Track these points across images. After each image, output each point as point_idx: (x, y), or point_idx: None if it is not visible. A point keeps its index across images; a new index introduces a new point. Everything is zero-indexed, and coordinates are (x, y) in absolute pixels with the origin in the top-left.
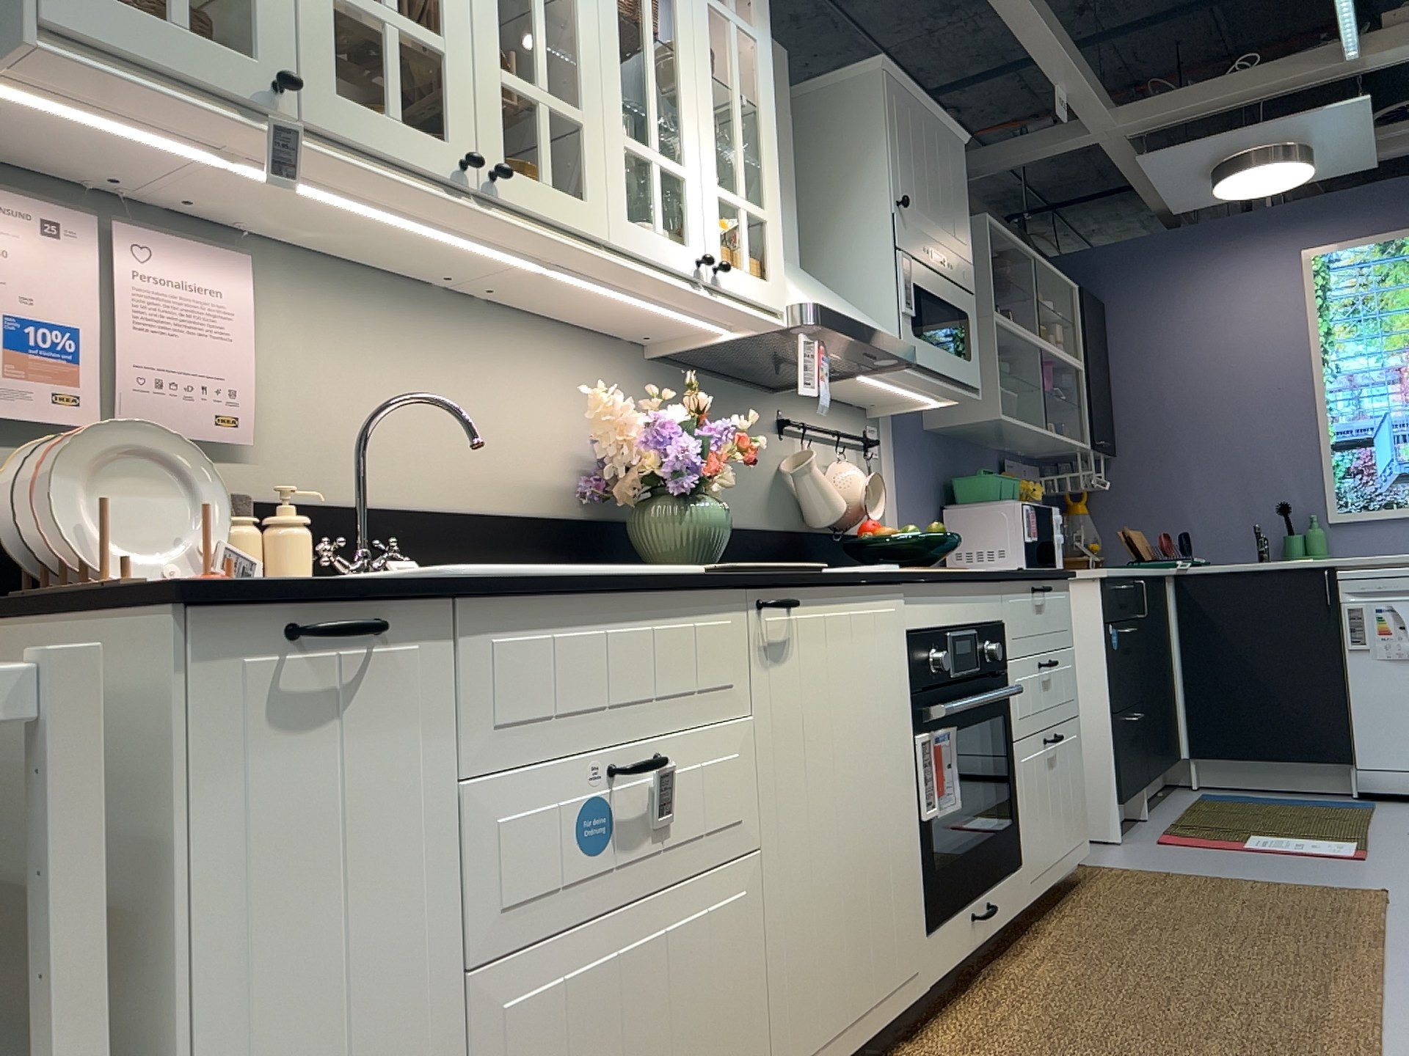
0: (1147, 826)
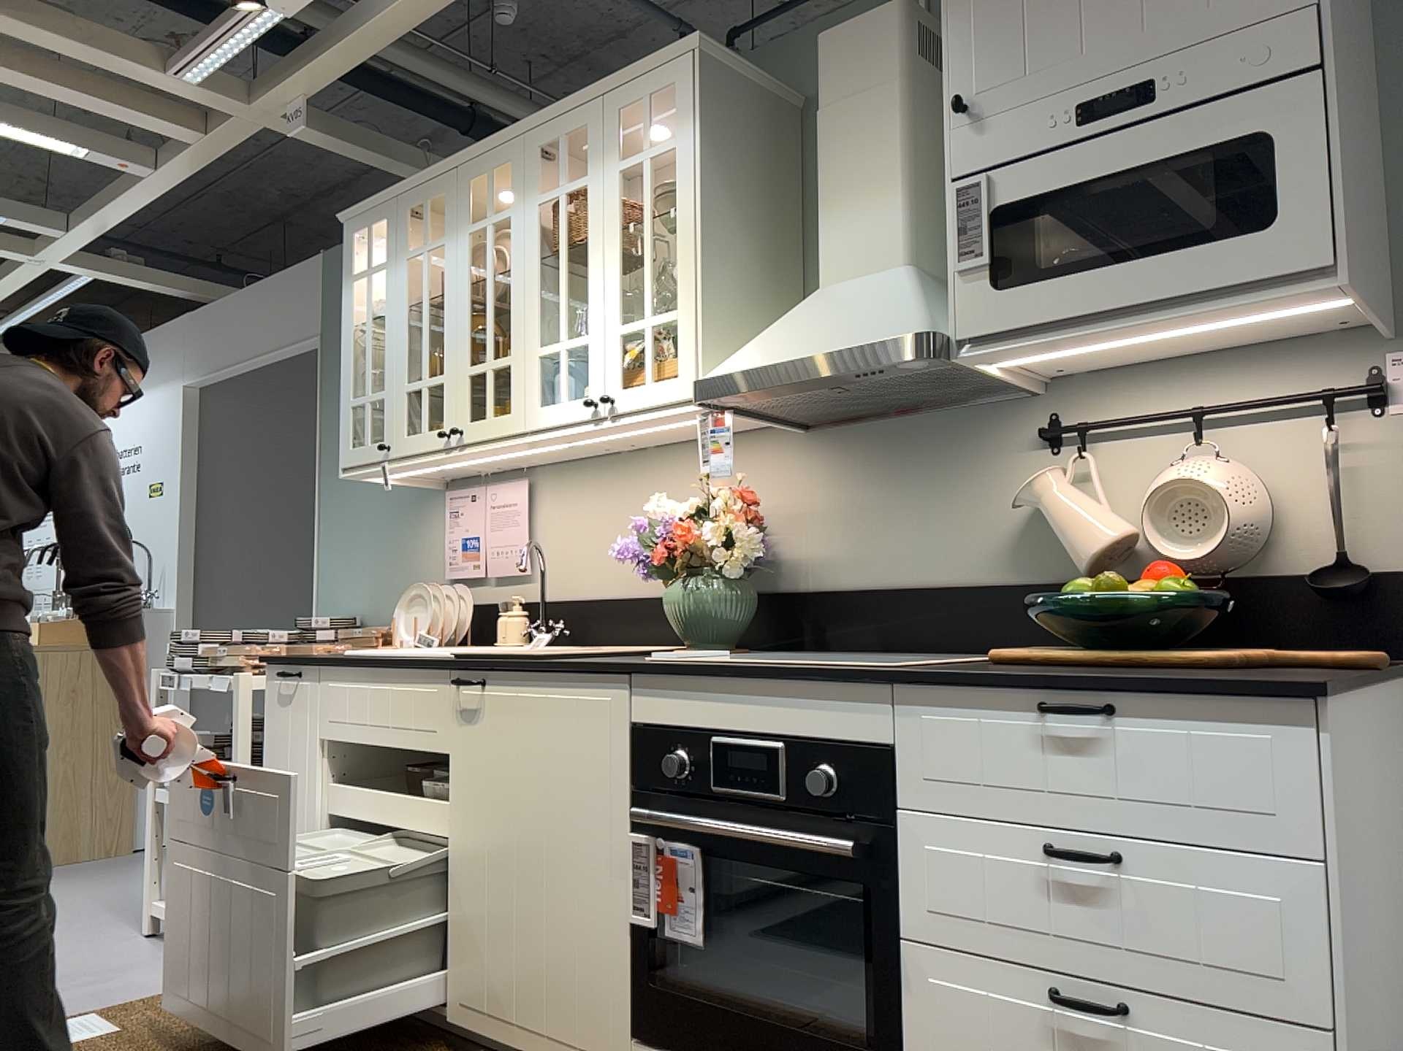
0: None
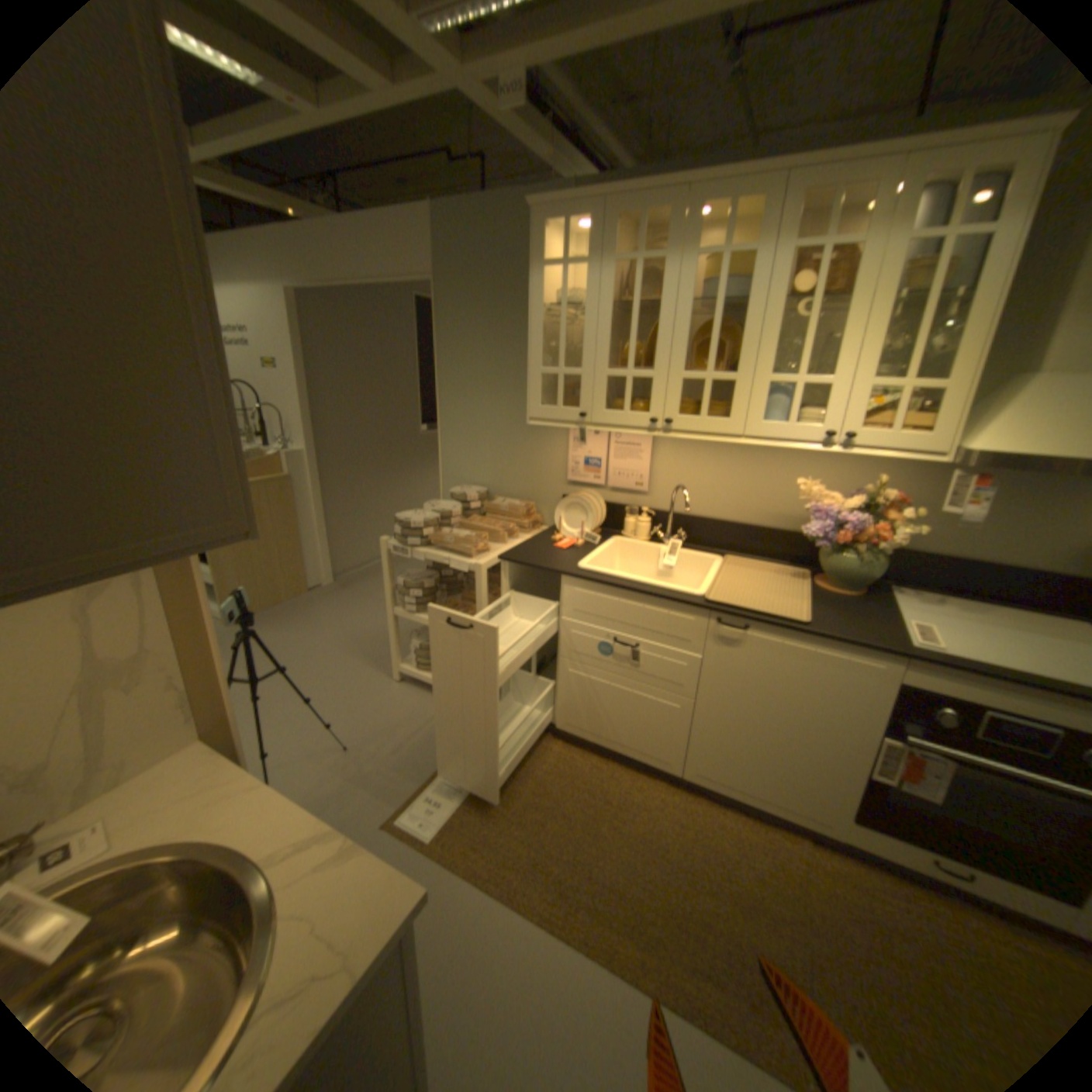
0: None
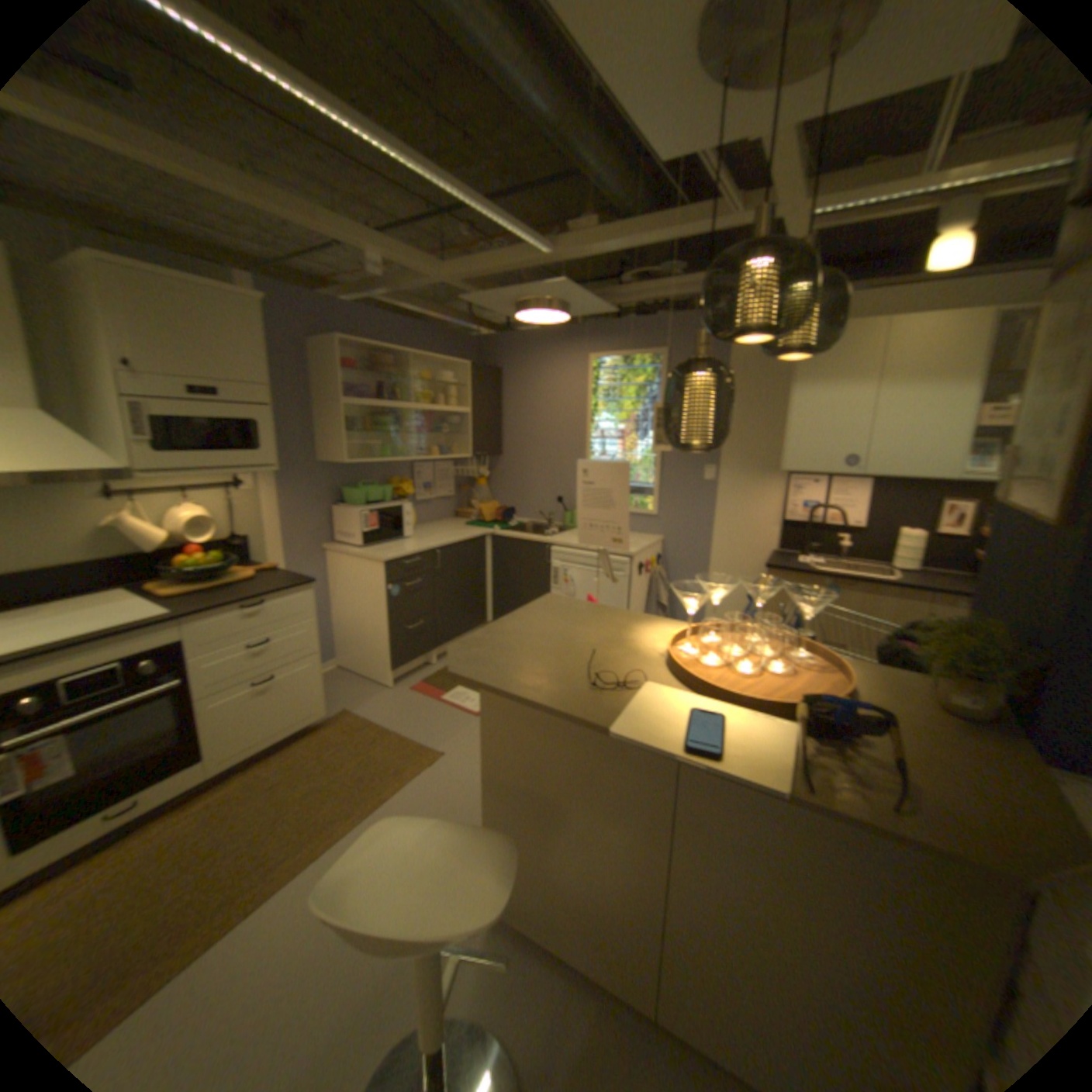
0: (426, 673)
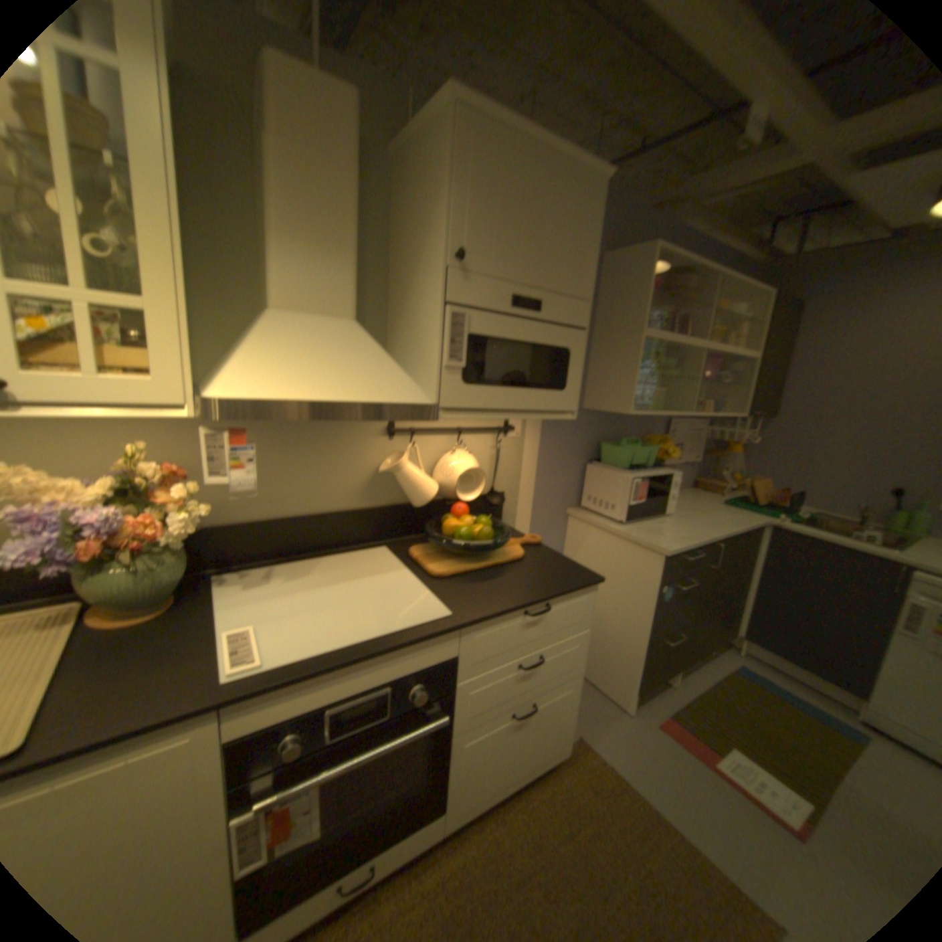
0: (668, 700)
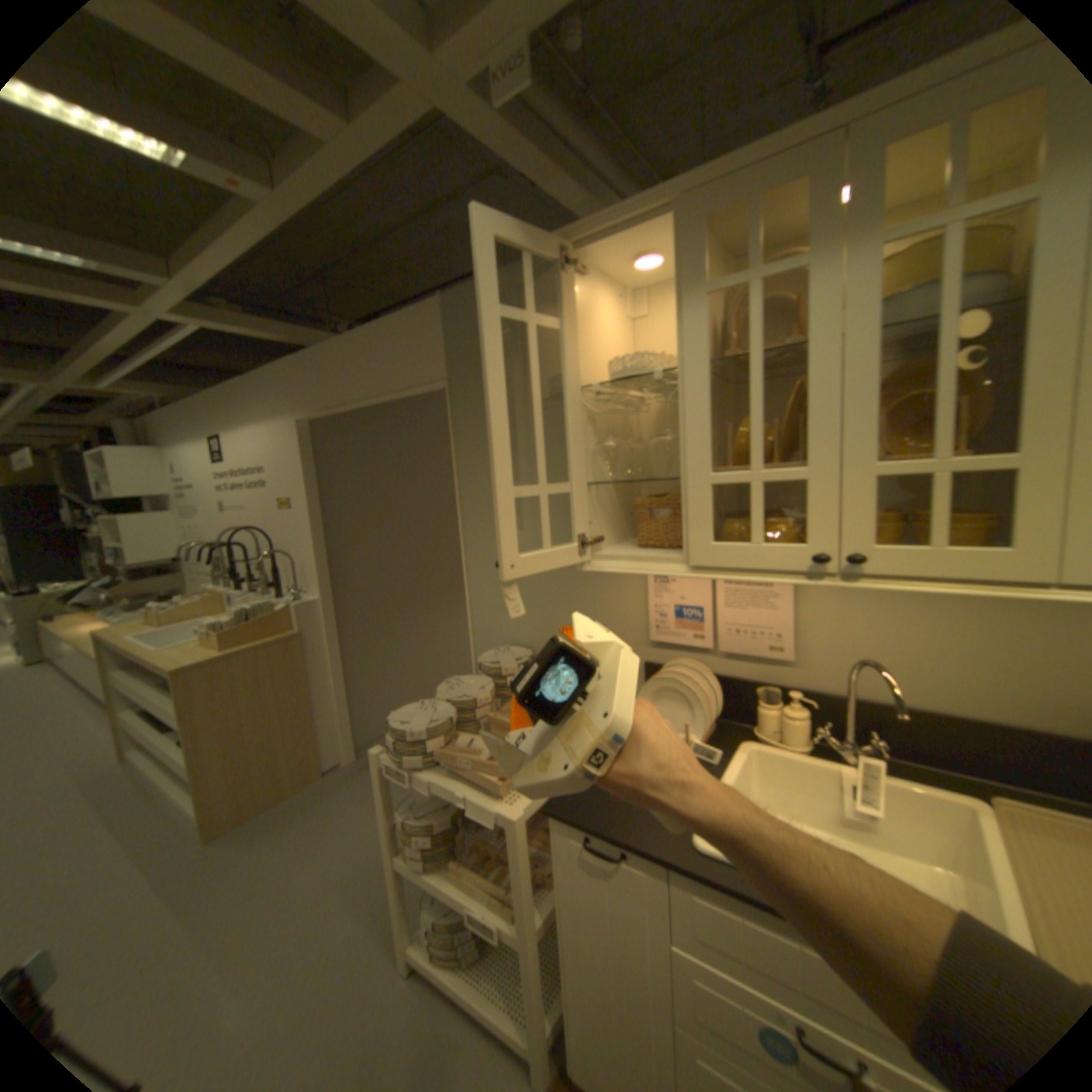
0: None
